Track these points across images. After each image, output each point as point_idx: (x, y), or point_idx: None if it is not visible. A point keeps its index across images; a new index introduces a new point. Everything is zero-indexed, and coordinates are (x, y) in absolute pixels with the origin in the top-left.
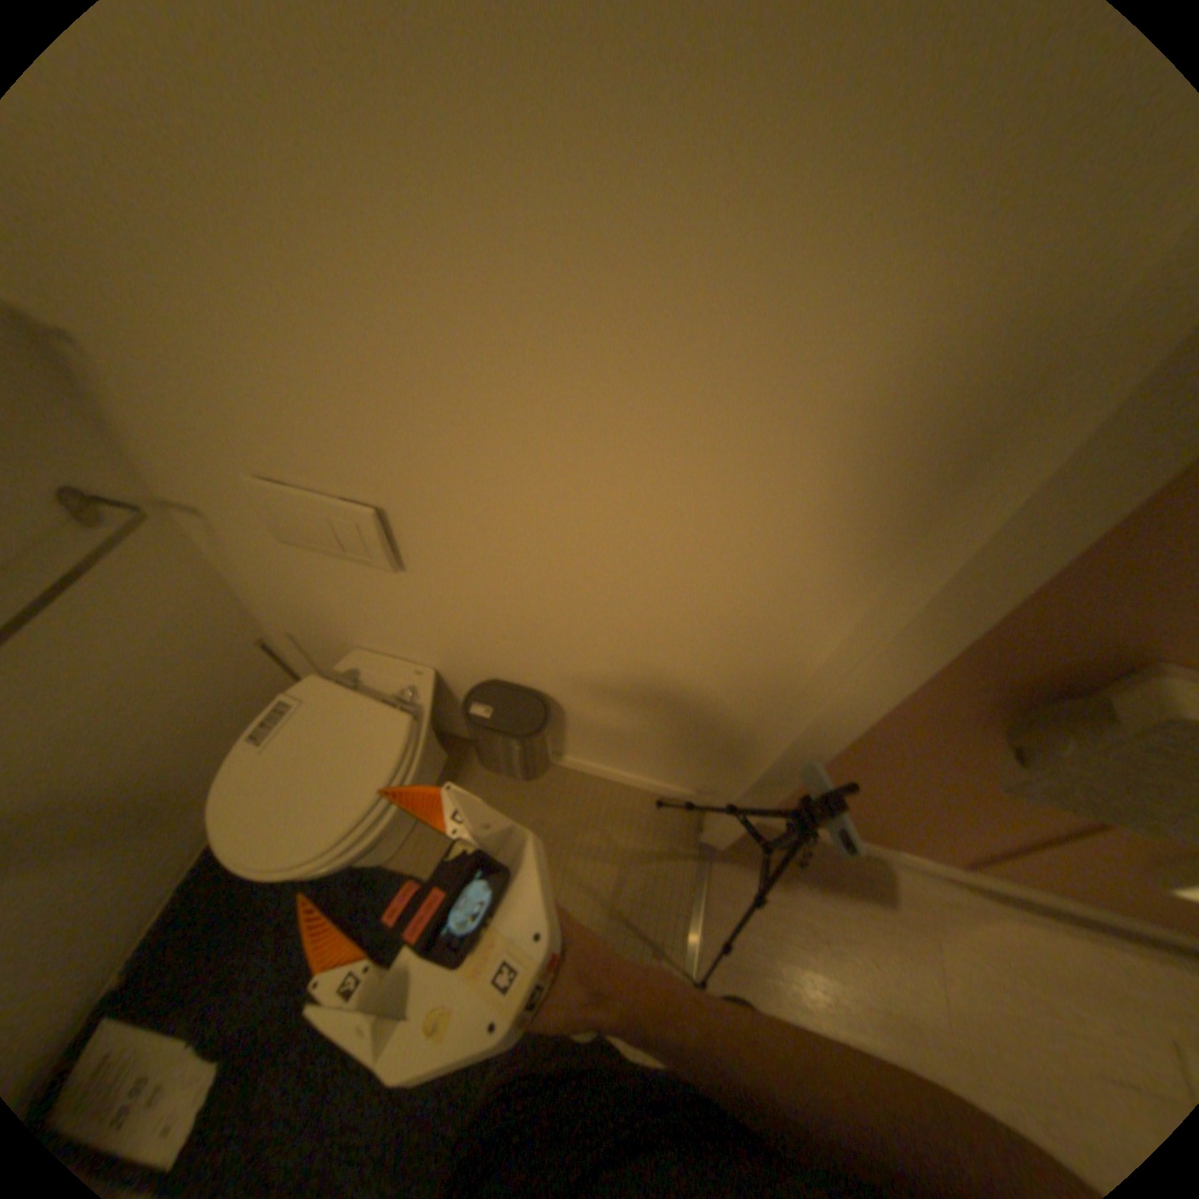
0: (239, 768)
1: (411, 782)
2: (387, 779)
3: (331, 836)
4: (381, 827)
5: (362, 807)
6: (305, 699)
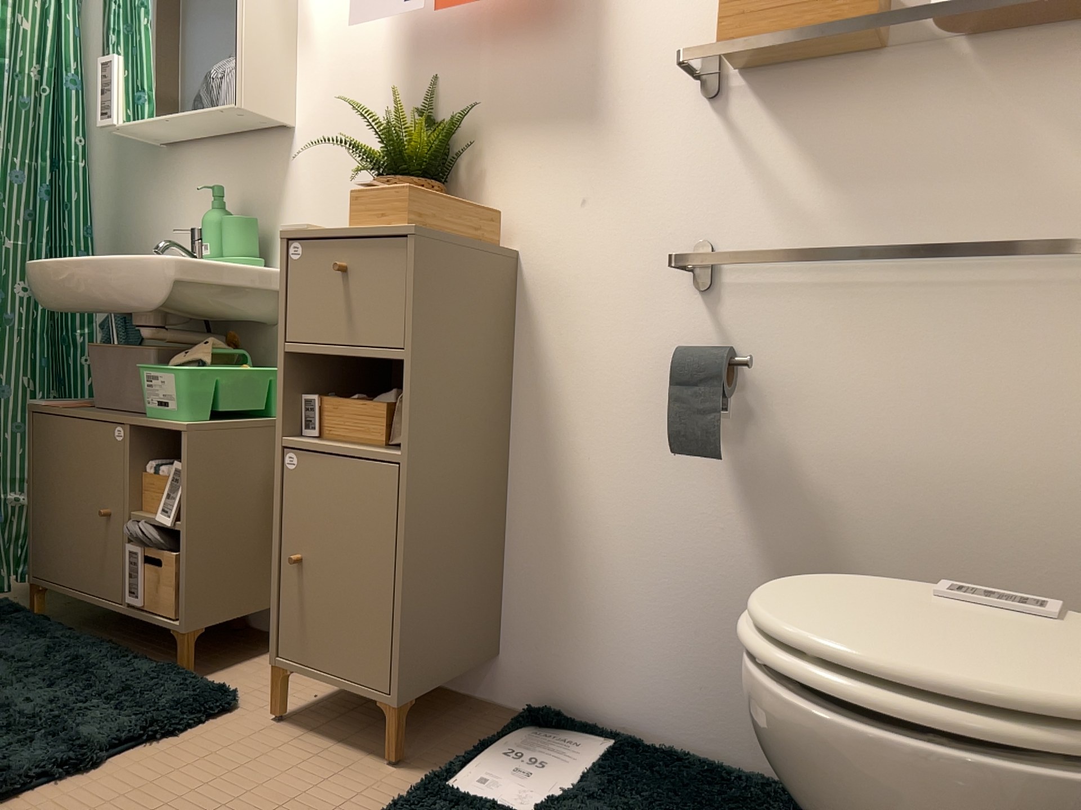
0: (911, 589)
1: (980, 805)
2: (953, 694)
3: (814, 640)
4: (852, 739)
5: (879, 665)
6: (1080, 625)
